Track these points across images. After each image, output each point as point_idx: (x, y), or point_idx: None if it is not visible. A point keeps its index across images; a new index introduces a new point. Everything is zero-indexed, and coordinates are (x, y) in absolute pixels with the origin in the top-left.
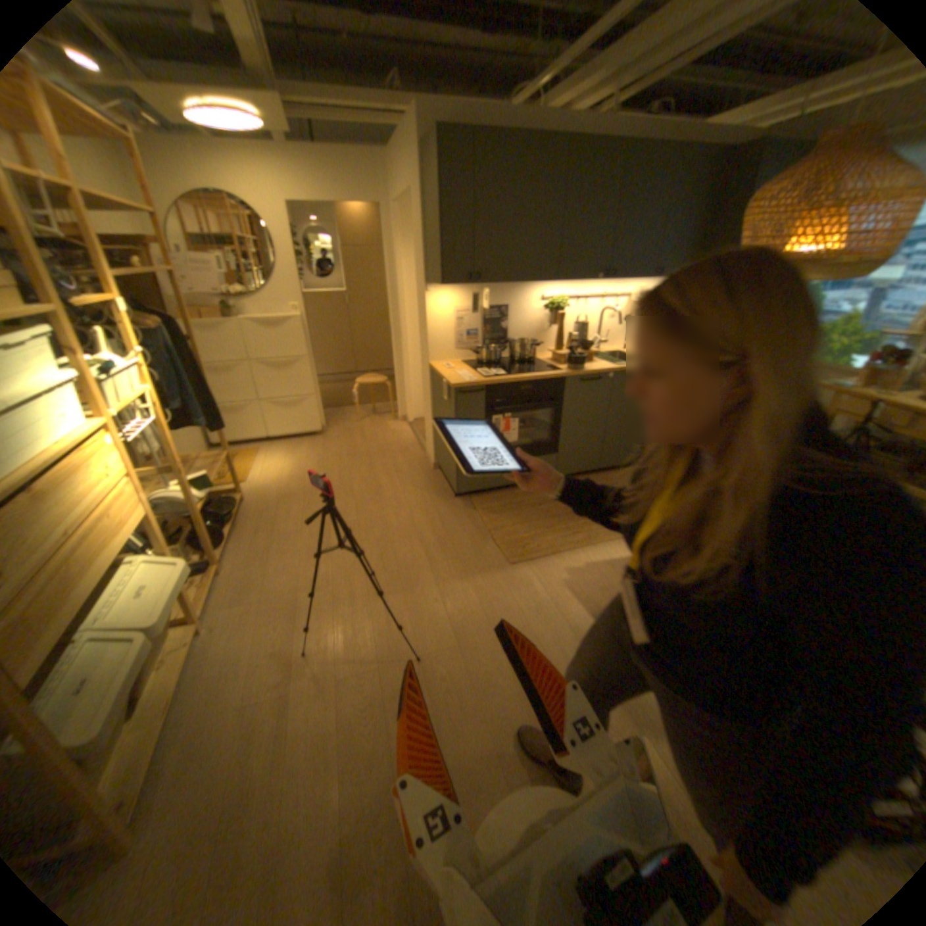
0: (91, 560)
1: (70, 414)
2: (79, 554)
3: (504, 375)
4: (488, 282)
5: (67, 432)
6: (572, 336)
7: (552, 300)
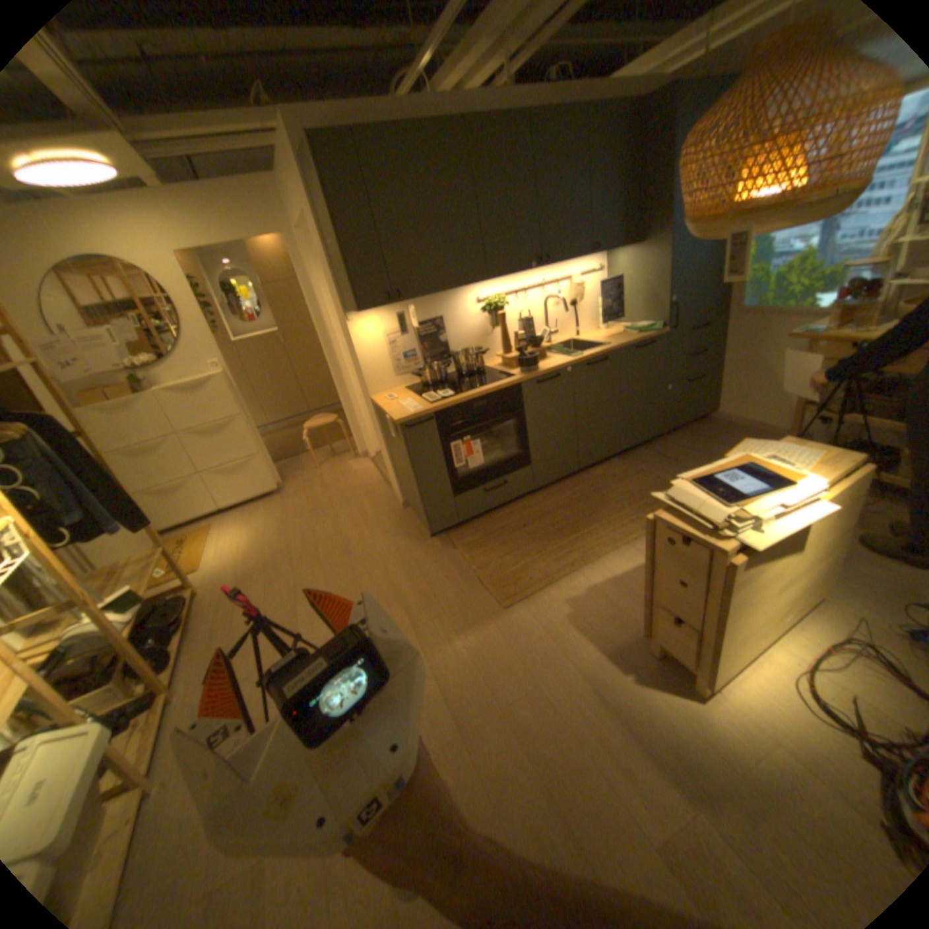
0: None
1: None
2: None
3: (452, 395)
4: (411, 297)
5: None
6: (519, 335)
7: (488, 300)
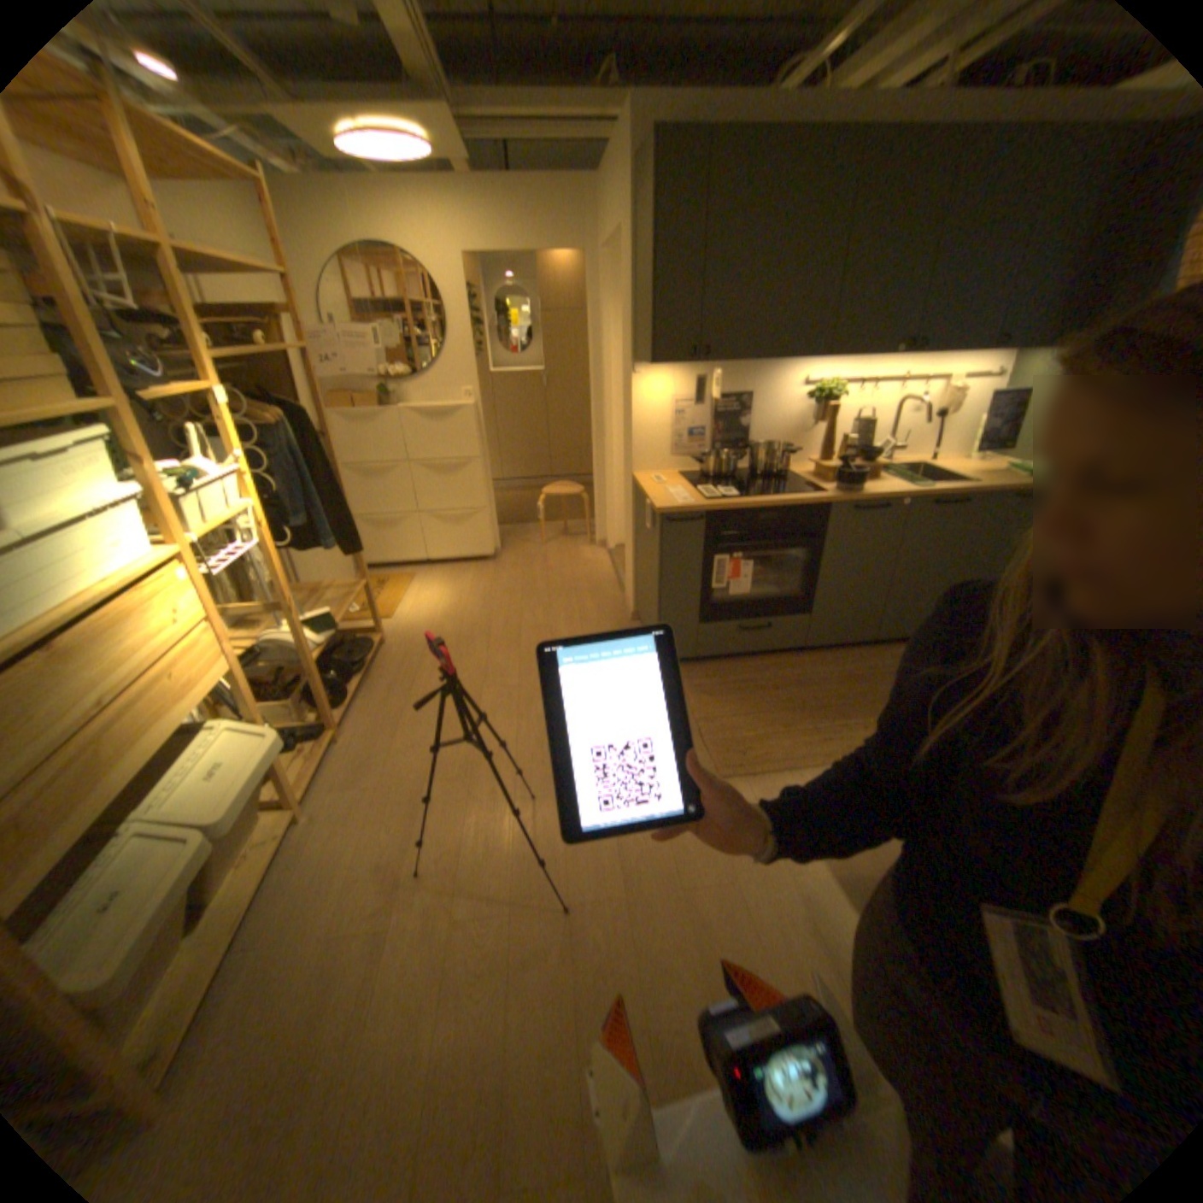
0: (134, 738)
1: (127, 543)
2: (116, 731)
3: (736, 496)
4: (721, 359)
5: (119, 567)
6: (849, 439)
7: (820, 384)
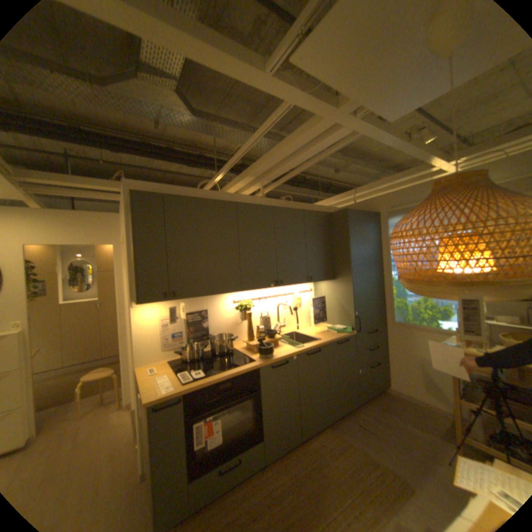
0: None
1: None
2: None
3: (204, 376)
4: (186, 296)
5: None
6: (260, 326)
7: (241, 302)
